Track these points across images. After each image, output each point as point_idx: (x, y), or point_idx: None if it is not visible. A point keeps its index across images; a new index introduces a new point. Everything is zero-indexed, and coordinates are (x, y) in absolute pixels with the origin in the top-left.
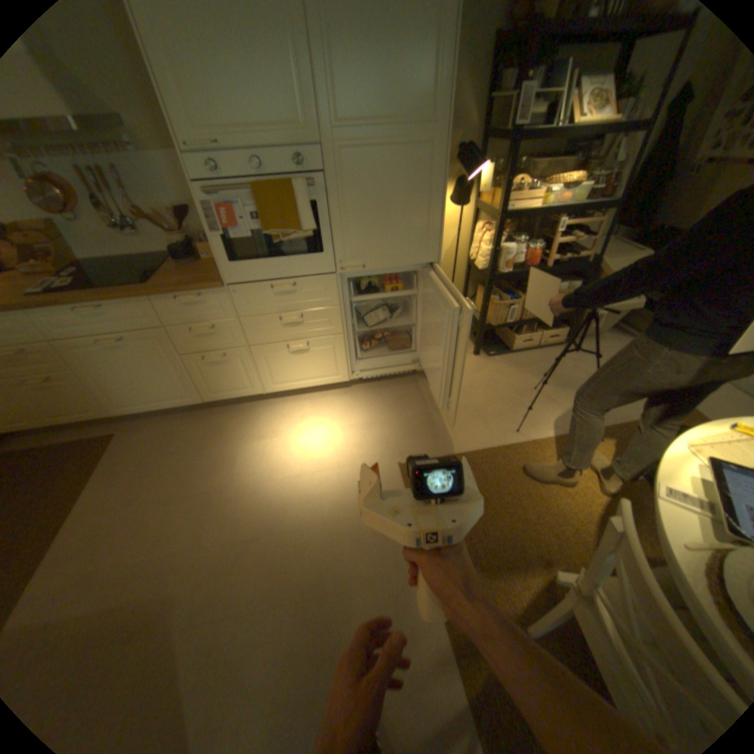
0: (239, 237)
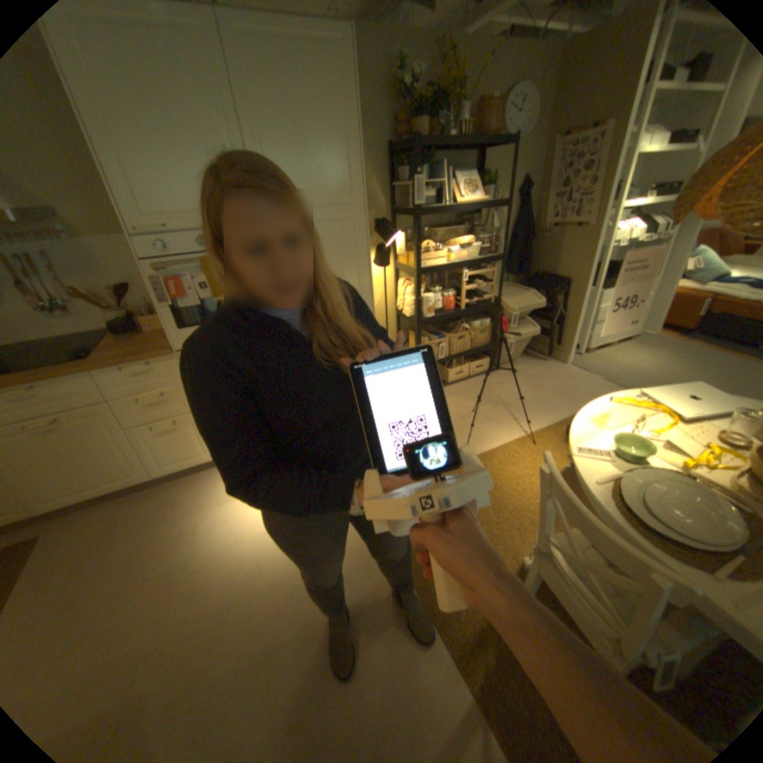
0: (188, 306)
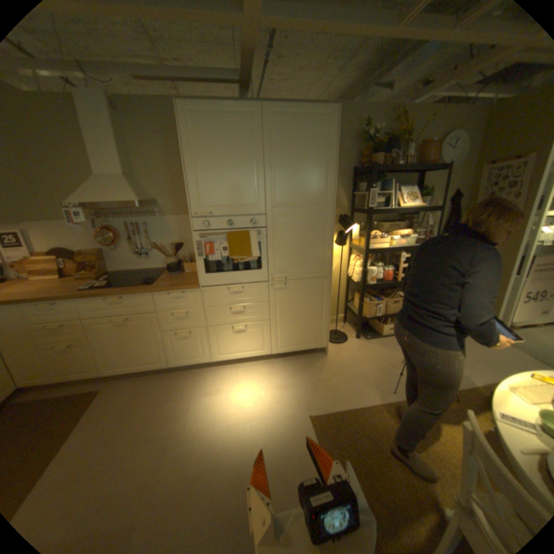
0: (214, 260)
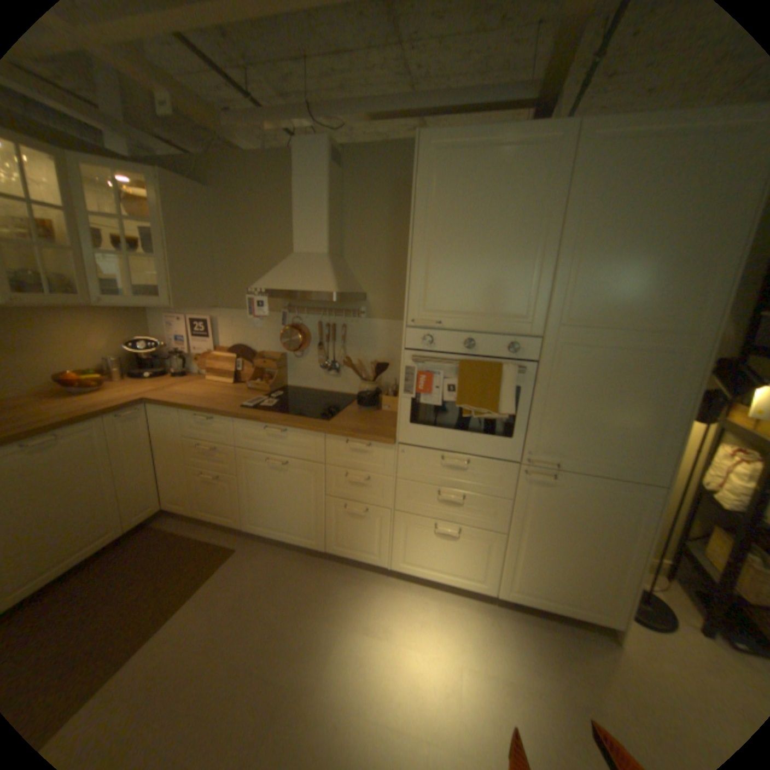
0: (429, 403)
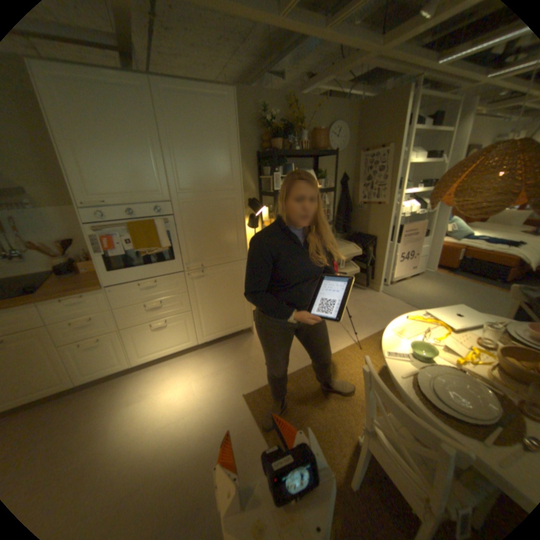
0: (115, 255)
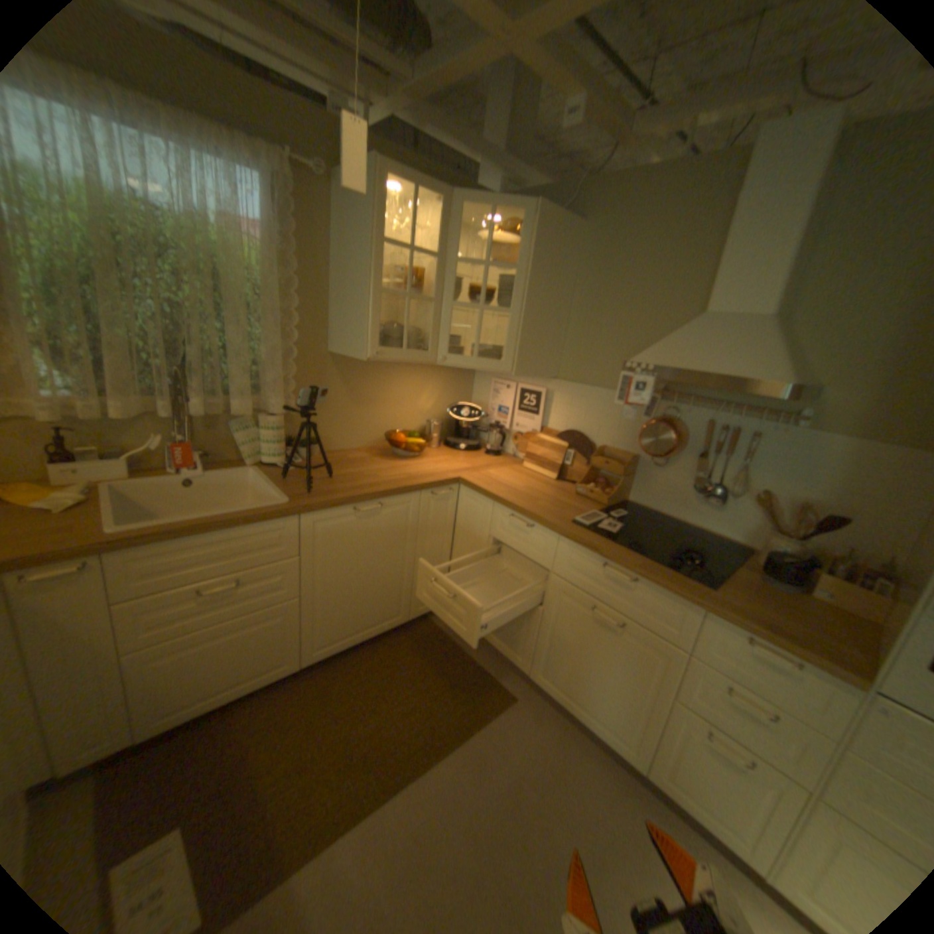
0: None
